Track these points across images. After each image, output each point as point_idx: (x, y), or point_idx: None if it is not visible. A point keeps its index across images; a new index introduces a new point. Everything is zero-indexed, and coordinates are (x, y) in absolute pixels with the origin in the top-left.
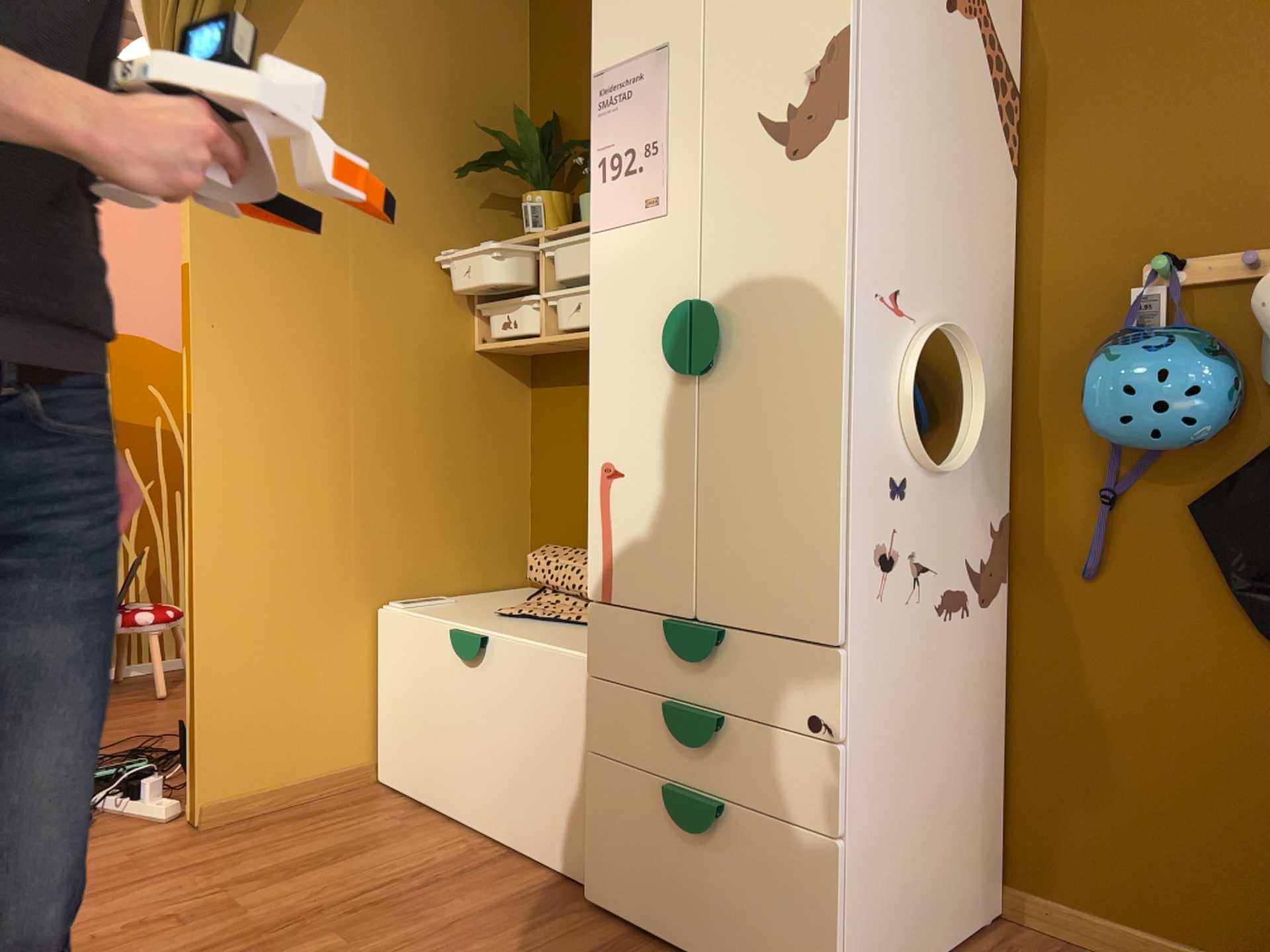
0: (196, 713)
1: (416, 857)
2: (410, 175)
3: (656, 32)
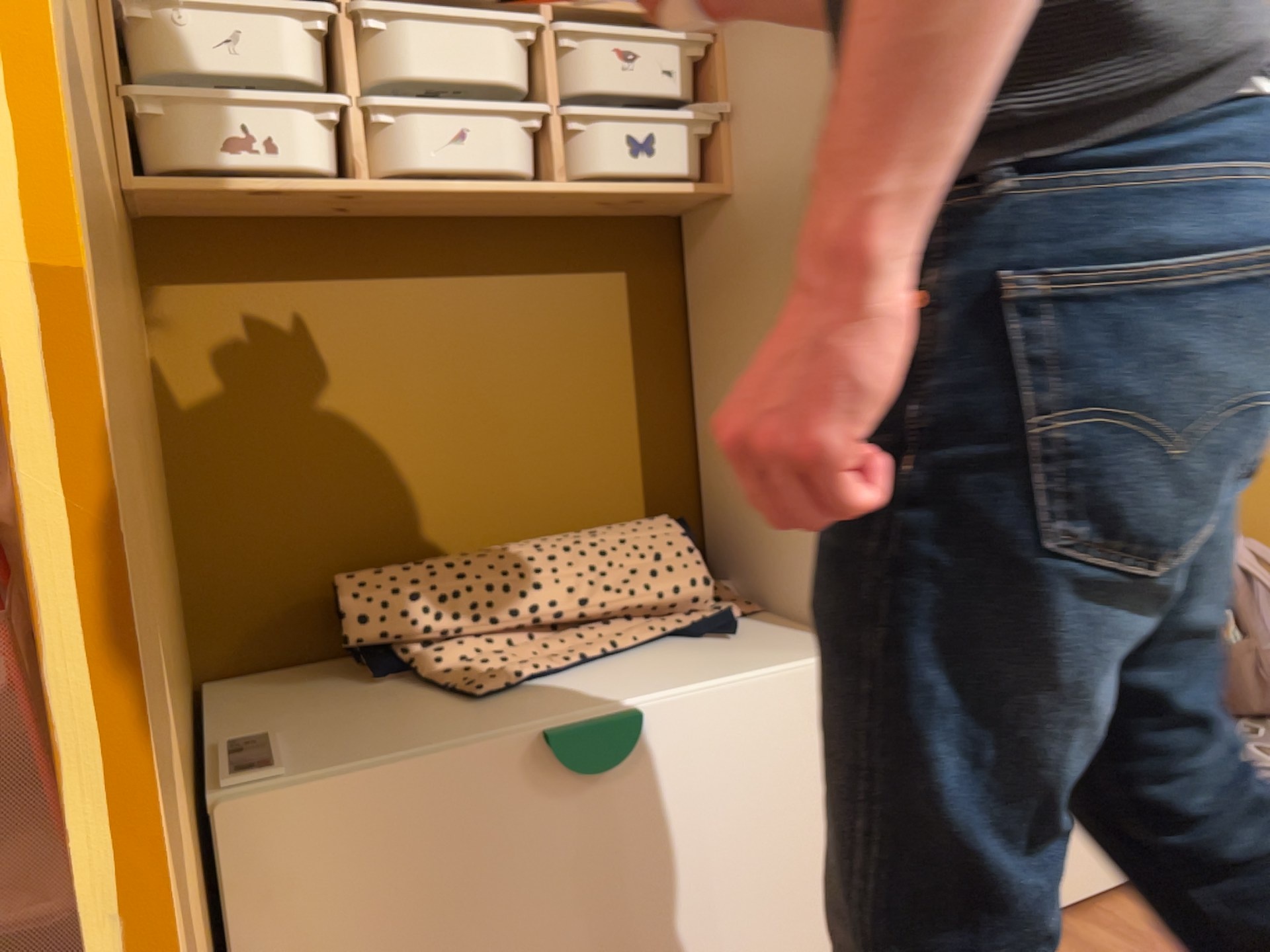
0: None
1: None
2: None
3: None
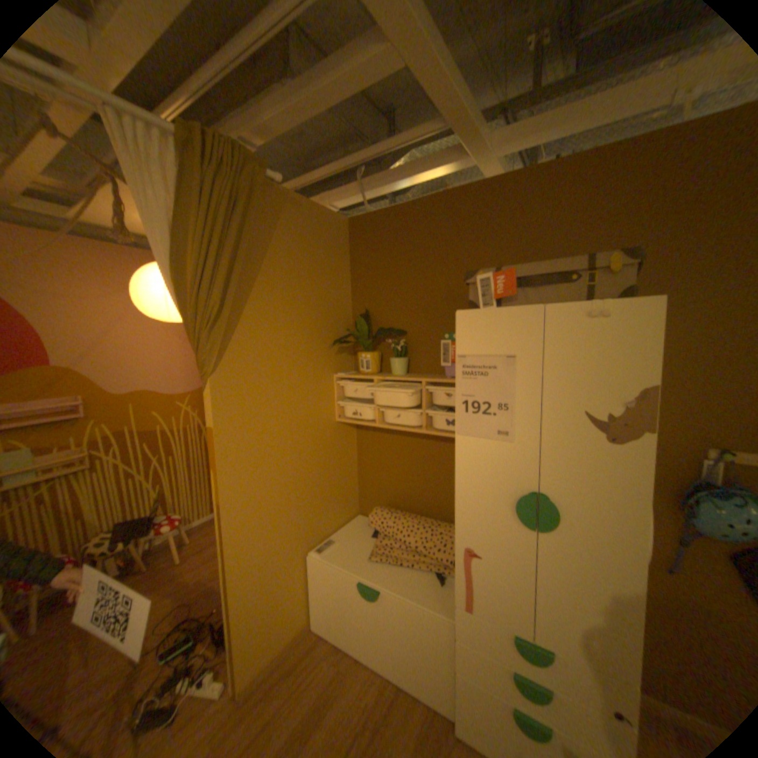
0: (233, 649)
1: (357, 704)
2: (307, 348)
3: (506, 345)
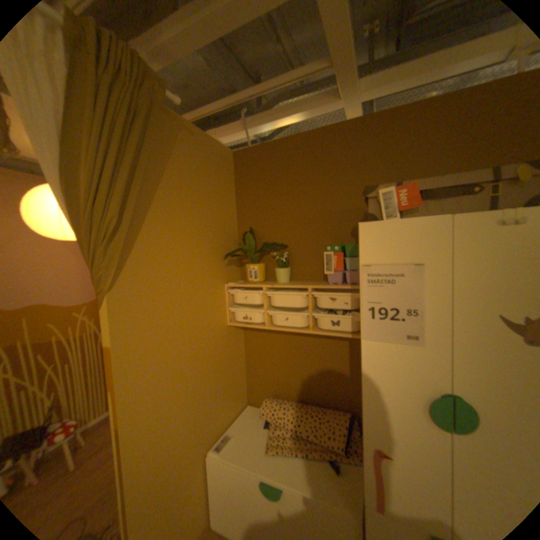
0: None
1: None
2: (202, 261)
3: (414, 254)
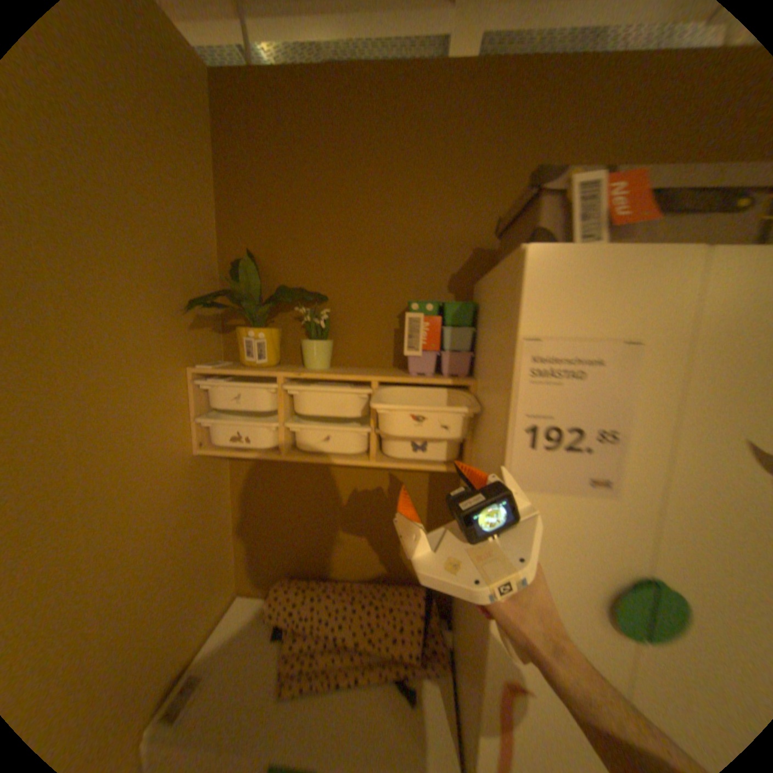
0: None
1: None
2: (125, 310)
3: (628, 320)
